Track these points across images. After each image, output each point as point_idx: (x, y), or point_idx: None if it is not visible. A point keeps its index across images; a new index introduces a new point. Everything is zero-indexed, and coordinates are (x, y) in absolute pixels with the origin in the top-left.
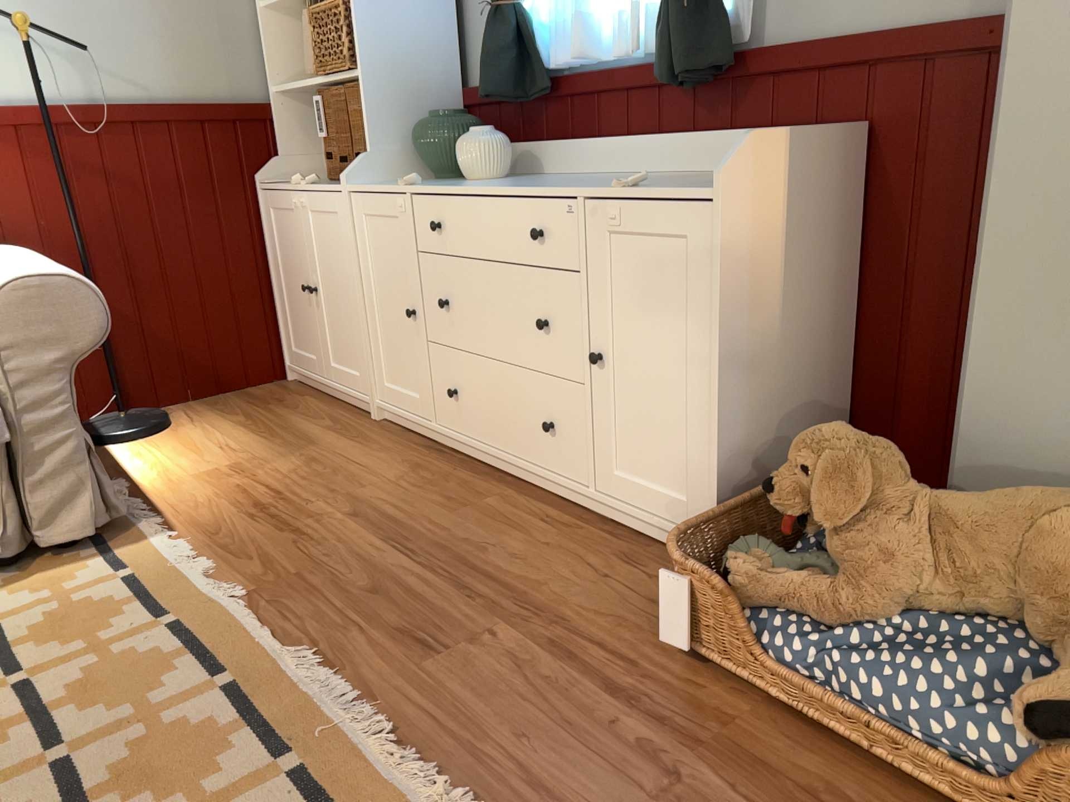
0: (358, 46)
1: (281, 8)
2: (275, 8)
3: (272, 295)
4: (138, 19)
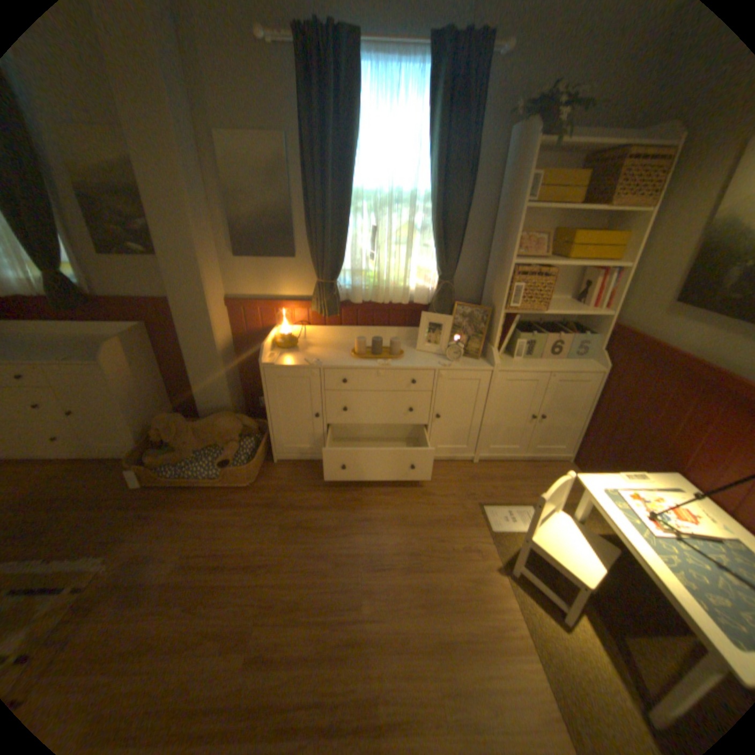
0: None
1: None
2: None
3: None
4: None
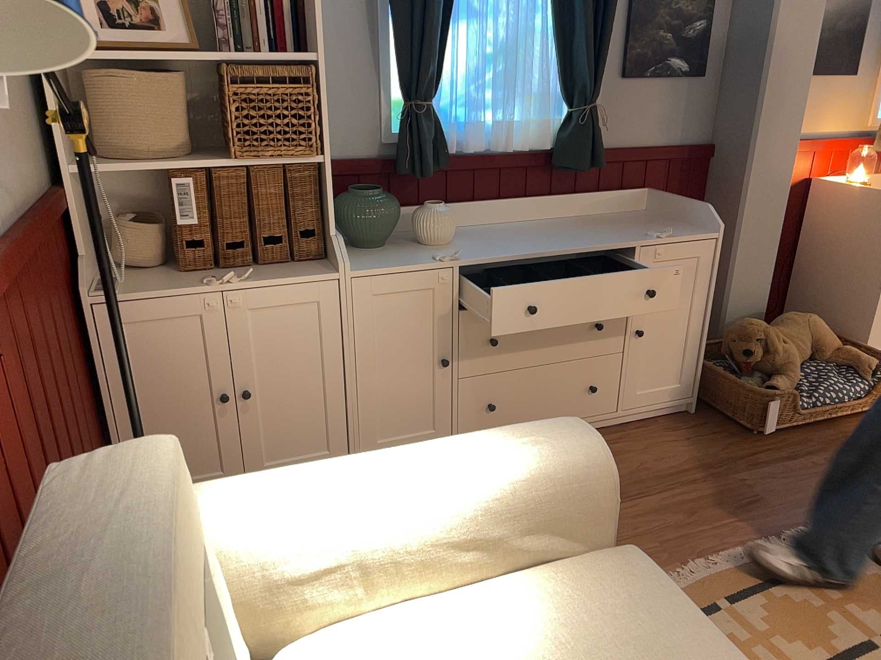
0: (325, 133)
1: None
2: None
3: (106, 434)
4: None
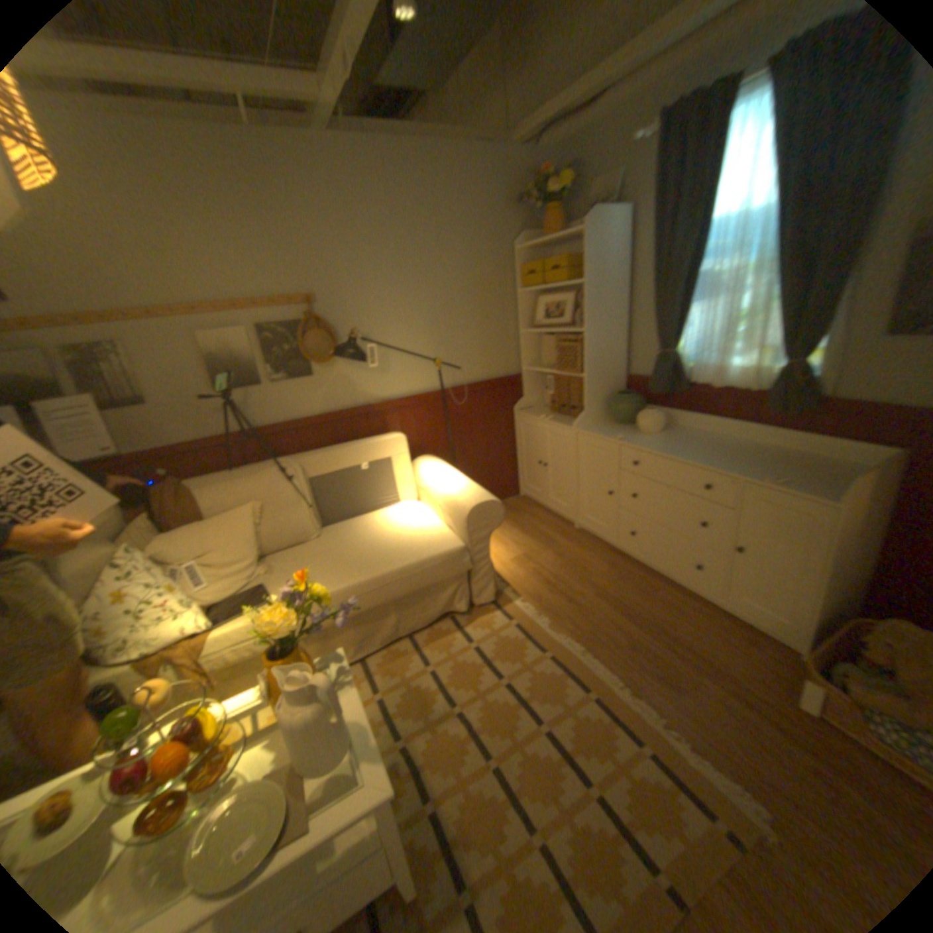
0: (584, 365)
1: (528, 329)
2: (525, 330)
3: (515, 458)
4: (470, 345)
